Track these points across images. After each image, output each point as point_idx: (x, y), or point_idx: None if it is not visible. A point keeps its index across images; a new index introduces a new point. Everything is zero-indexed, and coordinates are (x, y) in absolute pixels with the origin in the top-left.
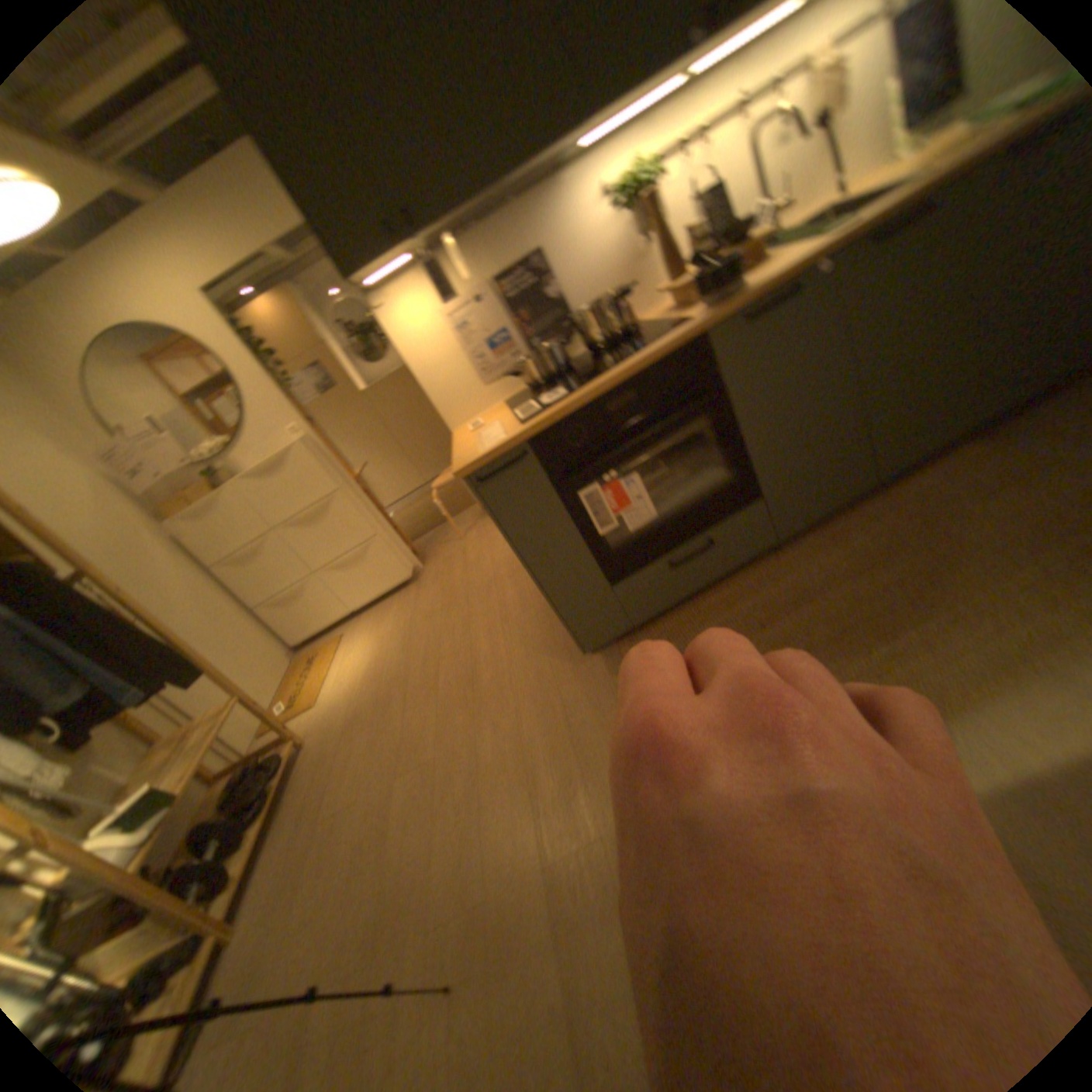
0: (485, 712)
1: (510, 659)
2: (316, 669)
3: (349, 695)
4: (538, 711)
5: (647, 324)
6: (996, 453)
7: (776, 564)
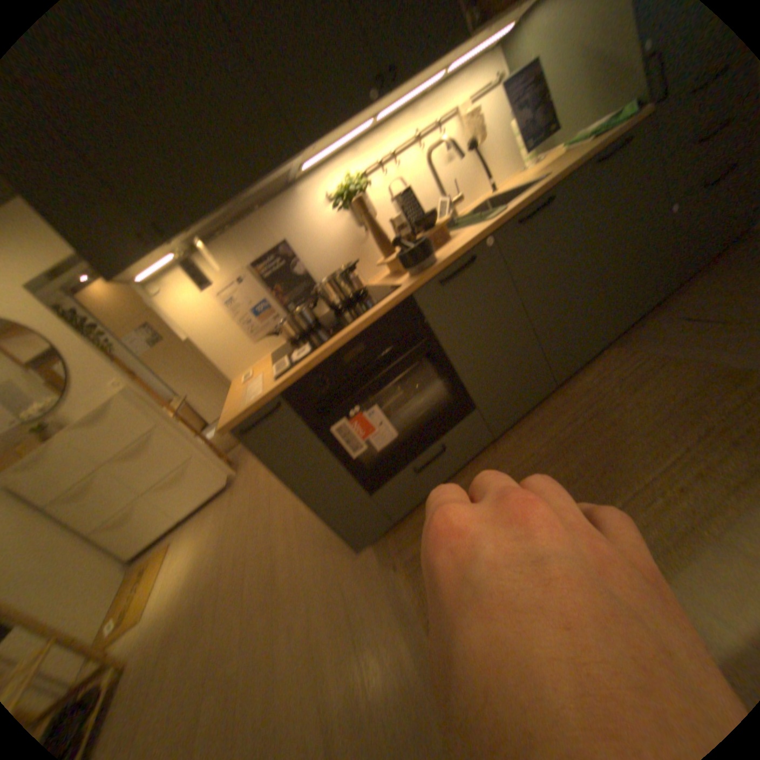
0: (282, 613)
1: (302, 556)
2: (145, 578)
3: (170, 603)
4: (325, 610)
5: (374, 287)
6: (631, 355)
7: (496, 454)
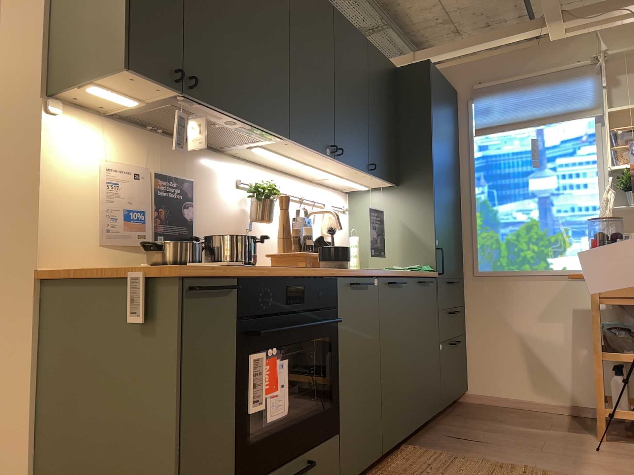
0: None
1: None
2: None
3: None
4: None
5: None
6: (427, 451)
7: None
